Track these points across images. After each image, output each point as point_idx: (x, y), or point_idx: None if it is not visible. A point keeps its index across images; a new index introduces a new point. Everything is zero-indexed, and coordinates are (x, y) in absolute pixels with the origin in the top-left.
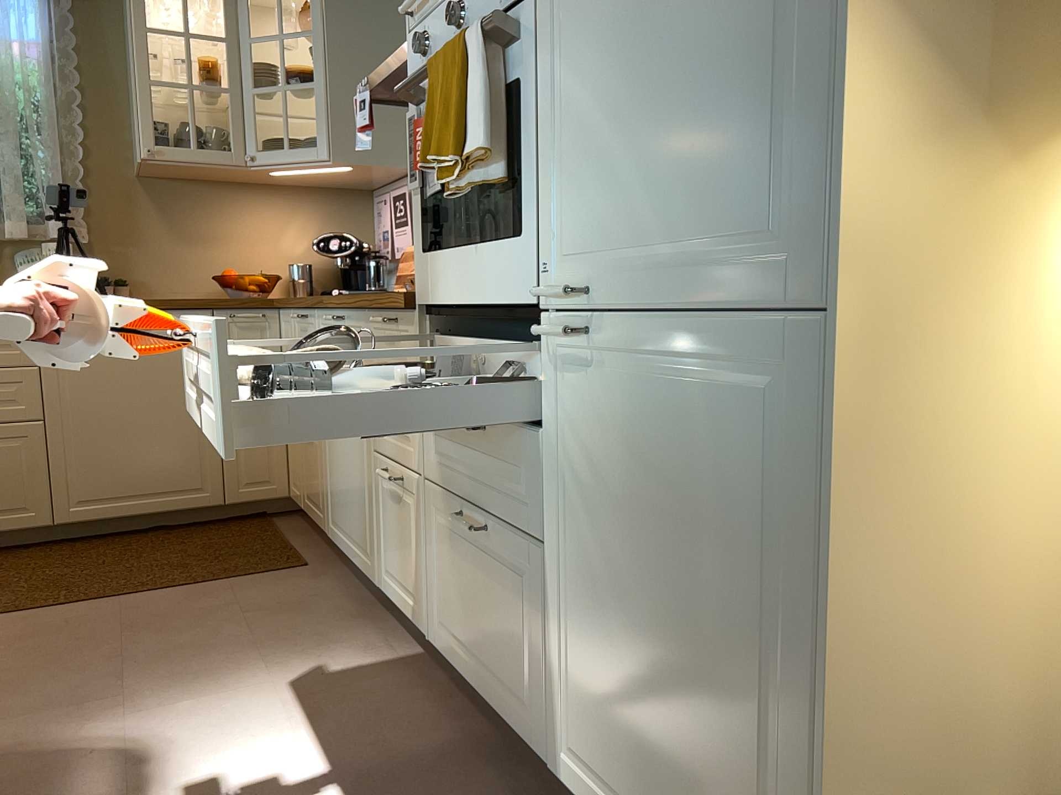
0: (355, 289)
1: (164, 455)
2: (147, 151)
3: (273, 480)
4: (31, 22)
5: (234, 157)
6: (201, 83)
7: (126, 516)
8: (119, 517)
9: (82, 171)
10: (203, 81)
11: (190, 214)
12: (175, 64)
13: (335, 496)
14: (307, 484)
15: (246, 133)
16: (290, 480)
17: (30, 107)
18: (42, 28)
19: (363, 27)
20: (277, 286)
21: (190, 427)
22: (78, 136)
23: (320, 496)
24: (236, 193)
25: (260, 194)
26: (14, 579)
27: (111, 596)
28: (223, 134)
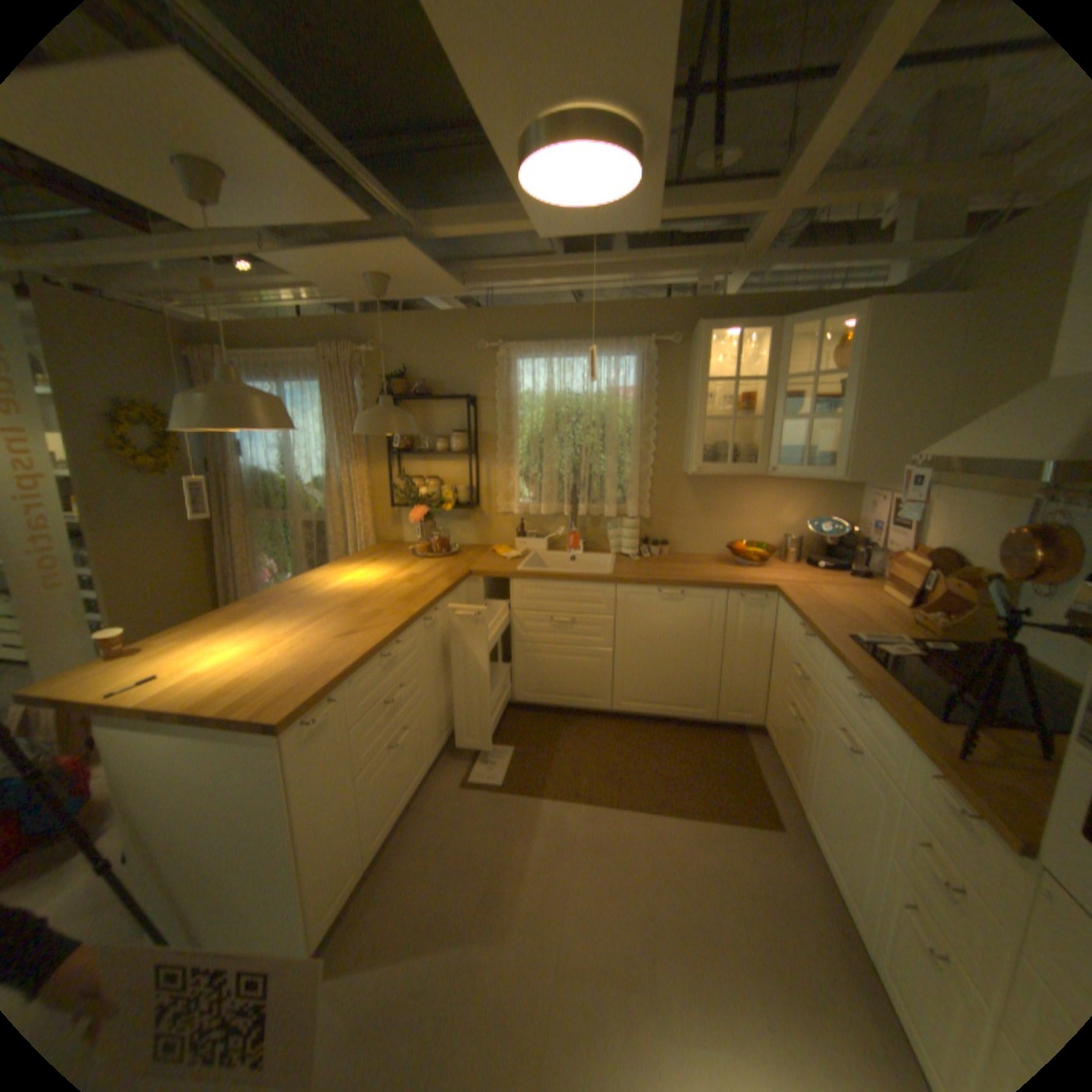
0: (839, 563)
1: (680, 682)
2: (695, 469)
3: (754, 713)
4: (631, 374)
5: (758, 469)
6: (740, 411)
7: (653, 715)
8: (648, 714)
9: (650, 472)
10: (742, 409)
11: (715, 496)
12: (723, 400)
13: (822, 806)
14: (786, 747)
15: (771, 450)
16: (766, 717)
17: (624, 432)
18: (637, 379)
19: (902, 361)
20: (773, 554)
21: (700, 668)
22: (650, 449)
23: (801, 777)
24: (750, 481)
25: (768, 481)
26: (588, 755)
27: (644, 810)
28: (751, 450)
